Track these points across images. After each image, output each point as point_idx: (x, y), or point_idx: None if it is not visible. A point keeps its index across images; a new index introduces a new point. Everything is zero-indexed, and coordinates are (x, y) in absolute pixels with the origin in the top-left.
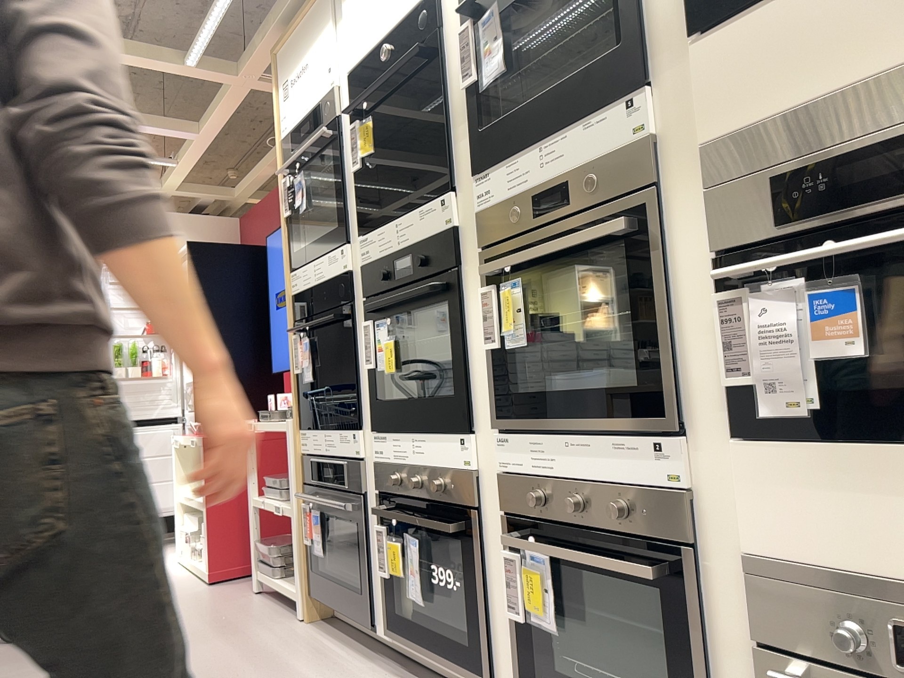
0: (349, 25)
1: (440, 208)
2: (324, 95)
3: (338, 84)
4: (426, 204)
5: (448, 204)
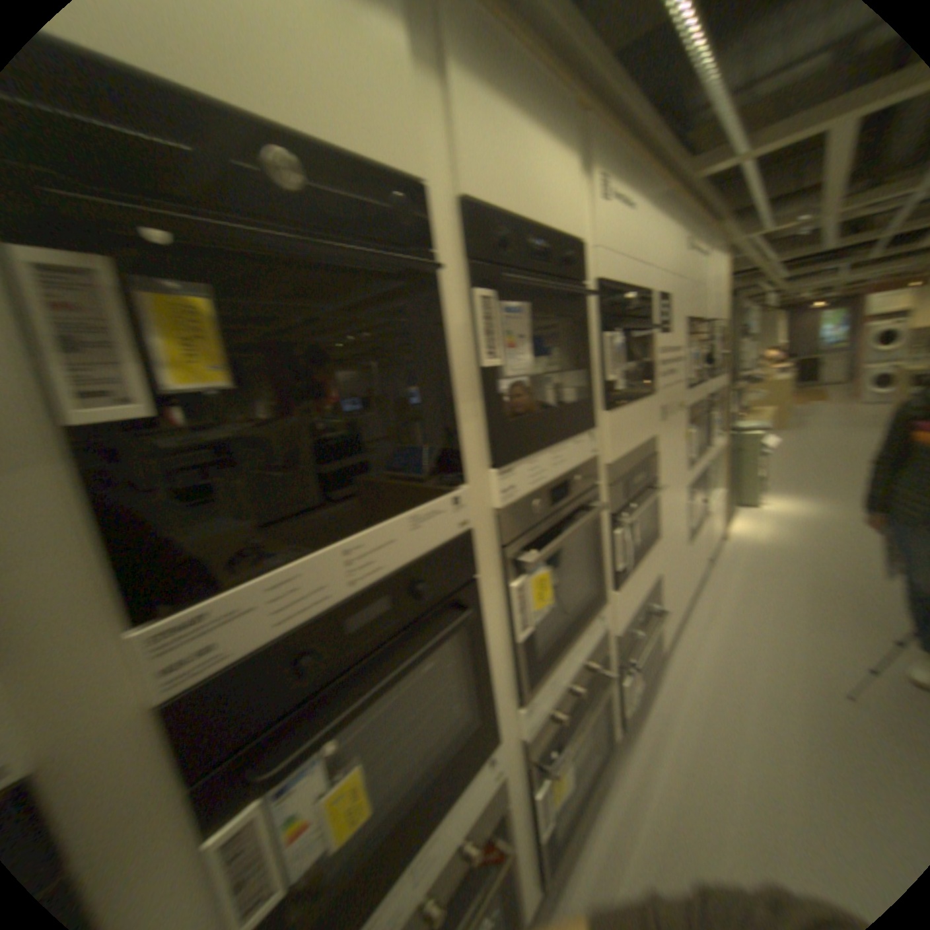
0: None
1: (456, 508)
2: None
3: None
4: (433, 504)
5: (469, 502)
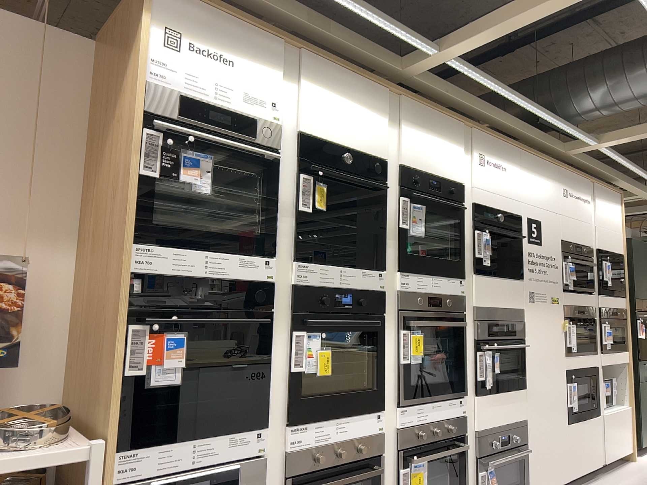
0: (312, 106)
1: (377, 276)
2: (265, 120)
3: (283, 128)
4: (368, 270)
5: (382, 277)
